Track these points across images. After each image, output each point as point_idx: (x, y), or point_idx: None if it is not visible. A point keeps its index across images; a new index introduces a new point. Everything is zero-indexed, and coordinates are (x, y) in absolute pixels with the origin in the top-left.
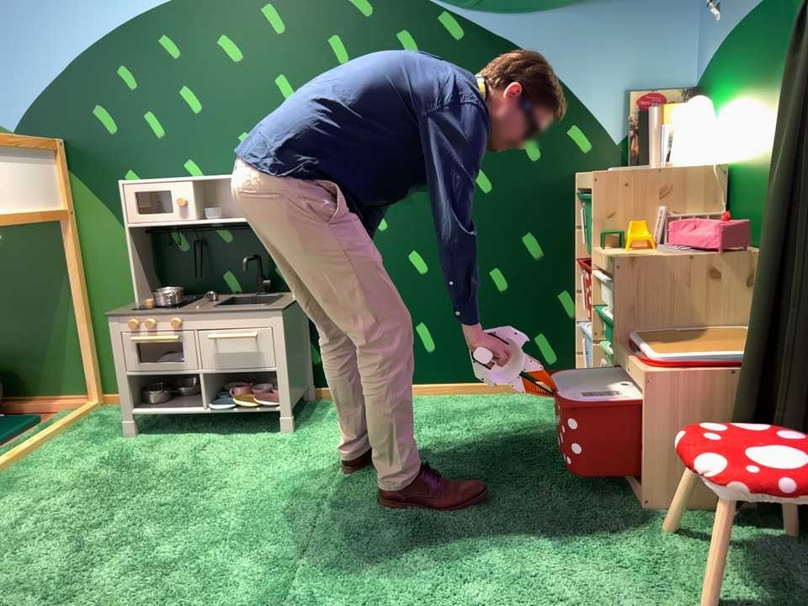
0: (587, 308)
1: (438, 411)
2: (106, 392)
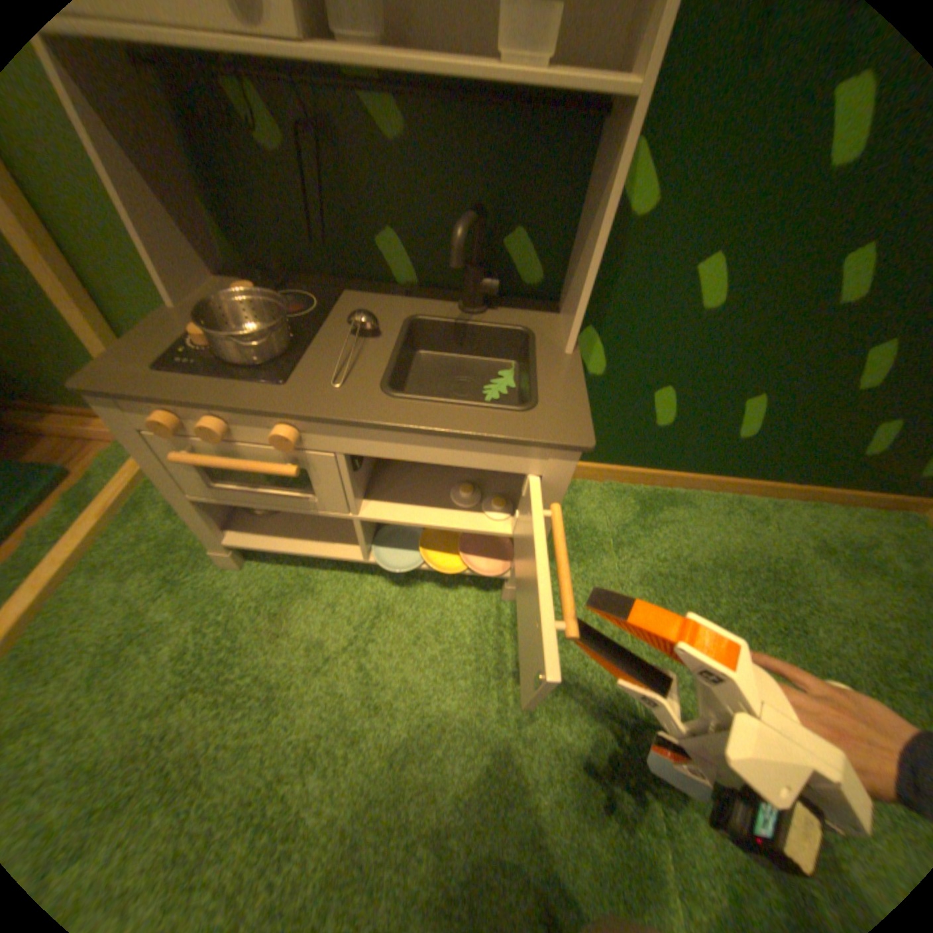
0: None
1: (740, 549)
2: None
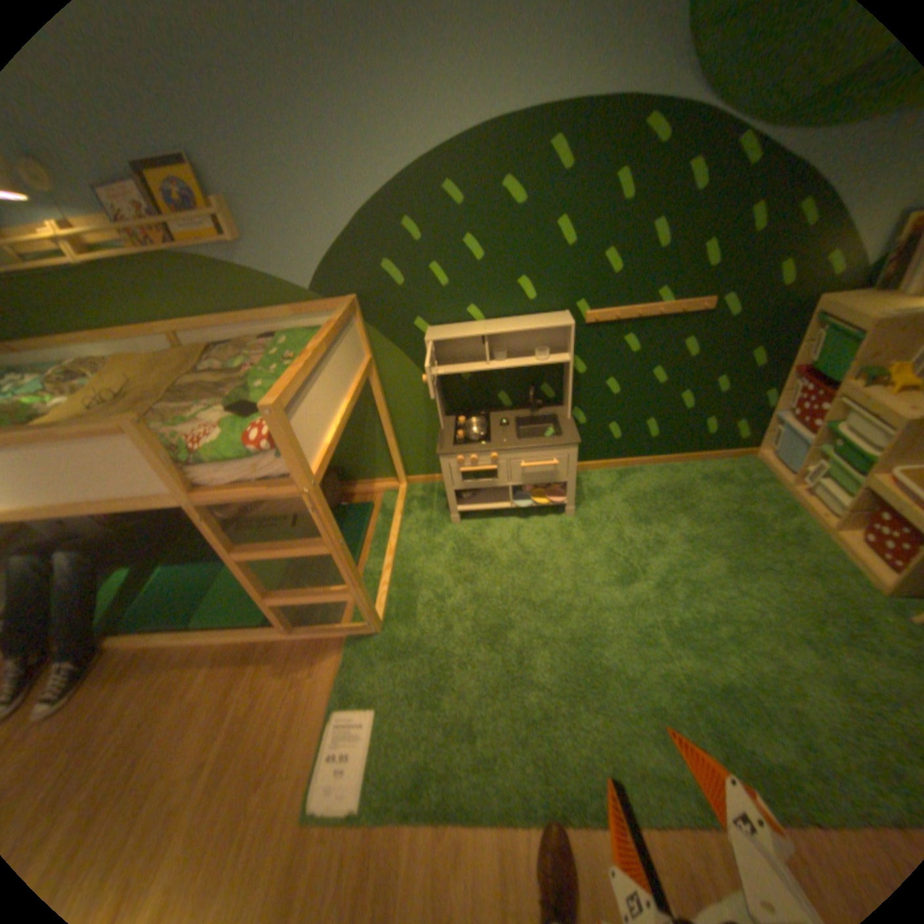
0: (806, 415)
1: (664, 485)
2: (408, 476)
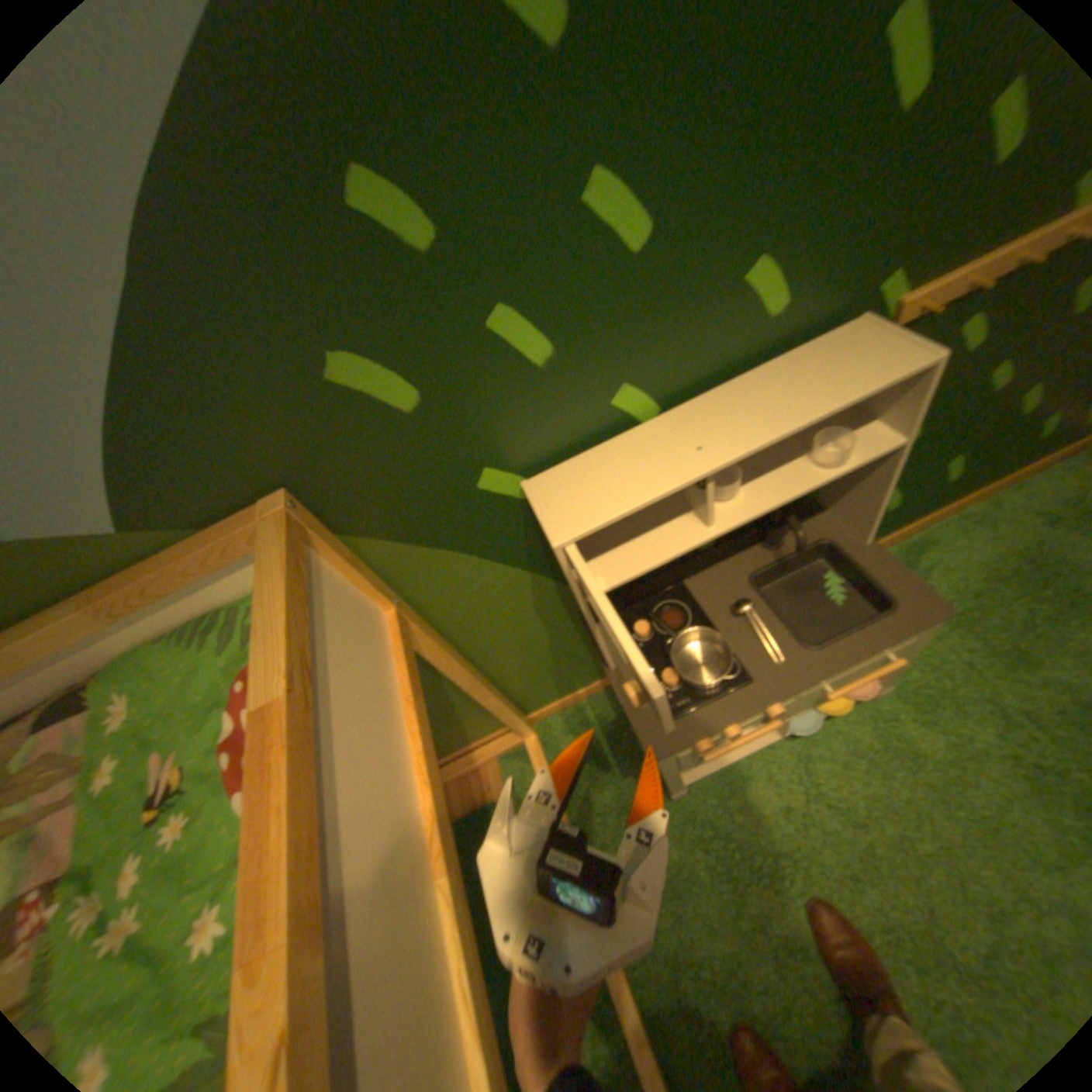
0: None
1: (994, 558)
2: (532, 714)
